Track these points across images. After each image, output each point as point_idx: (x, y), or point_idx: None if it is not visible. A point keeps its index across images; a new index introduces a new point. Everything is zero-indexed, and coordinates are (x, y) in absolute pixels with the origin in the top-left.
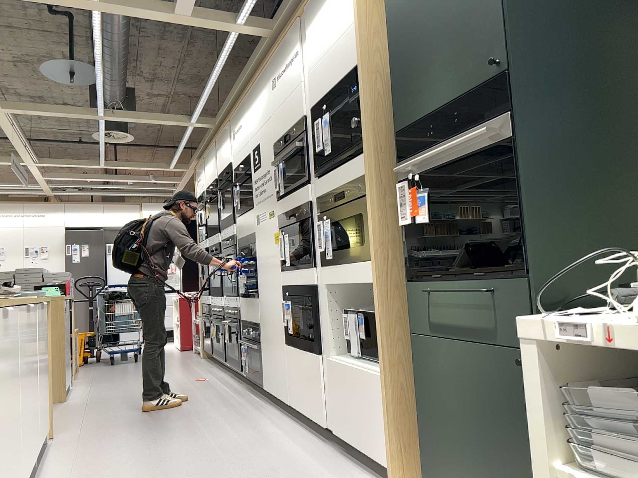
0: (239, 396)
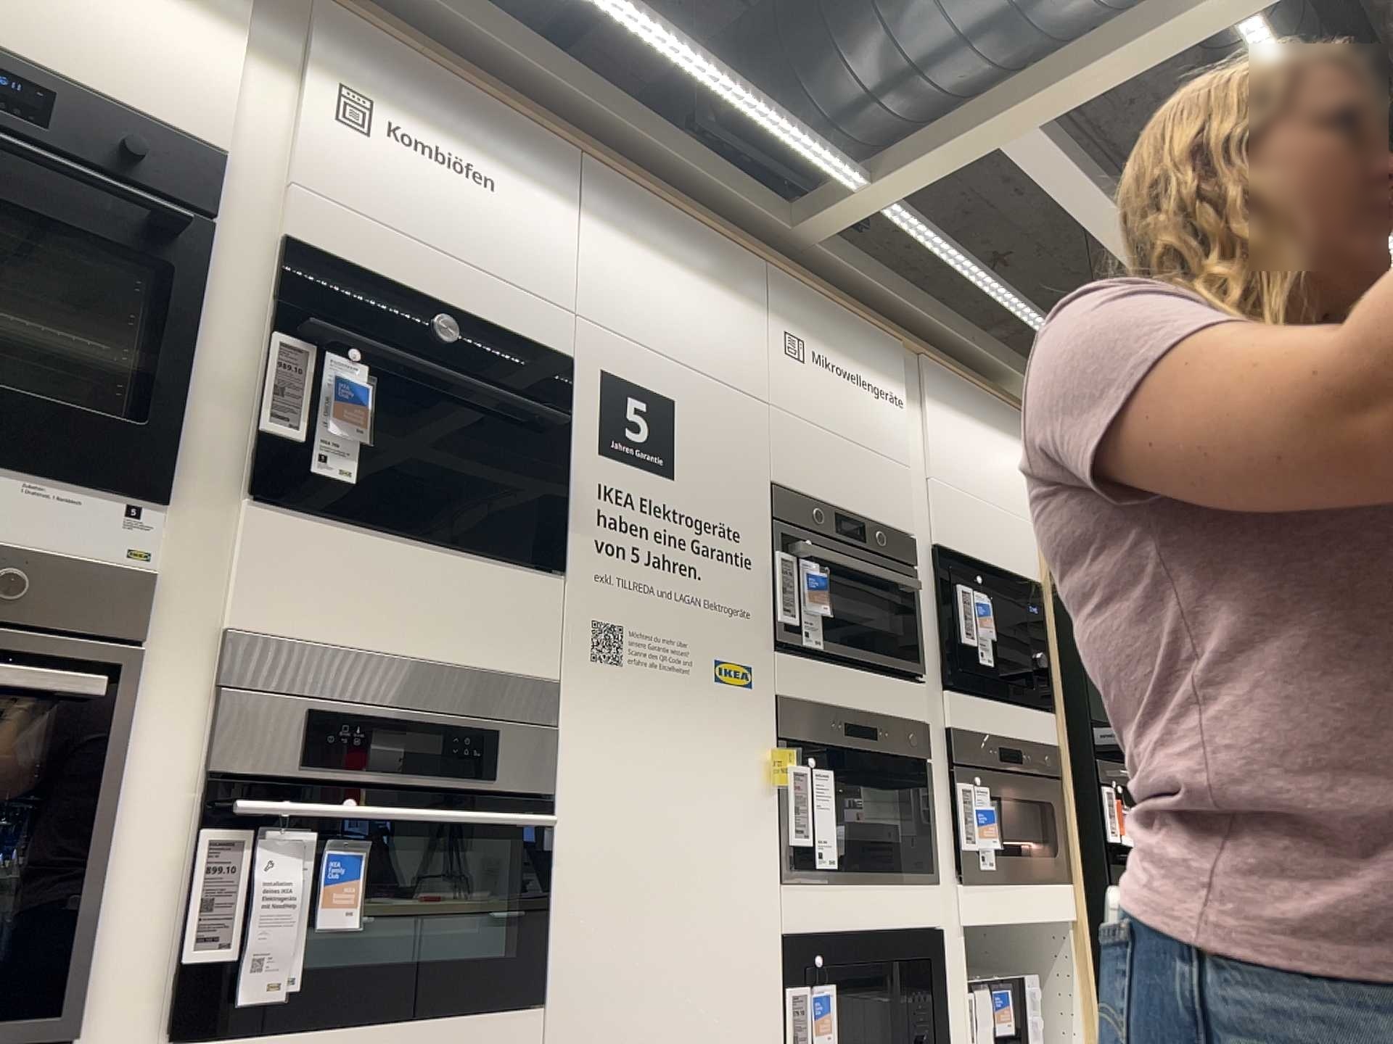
0: None
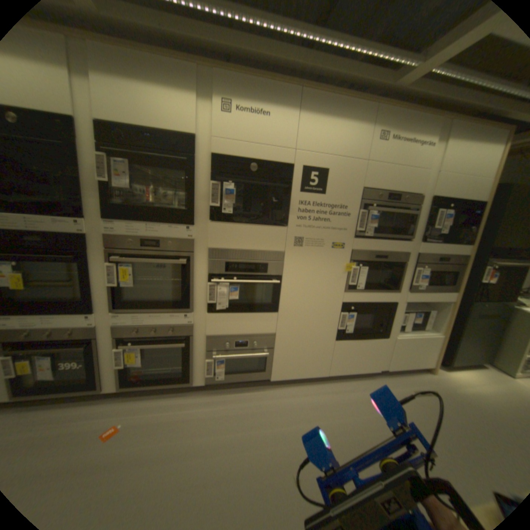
0: (234, 404)
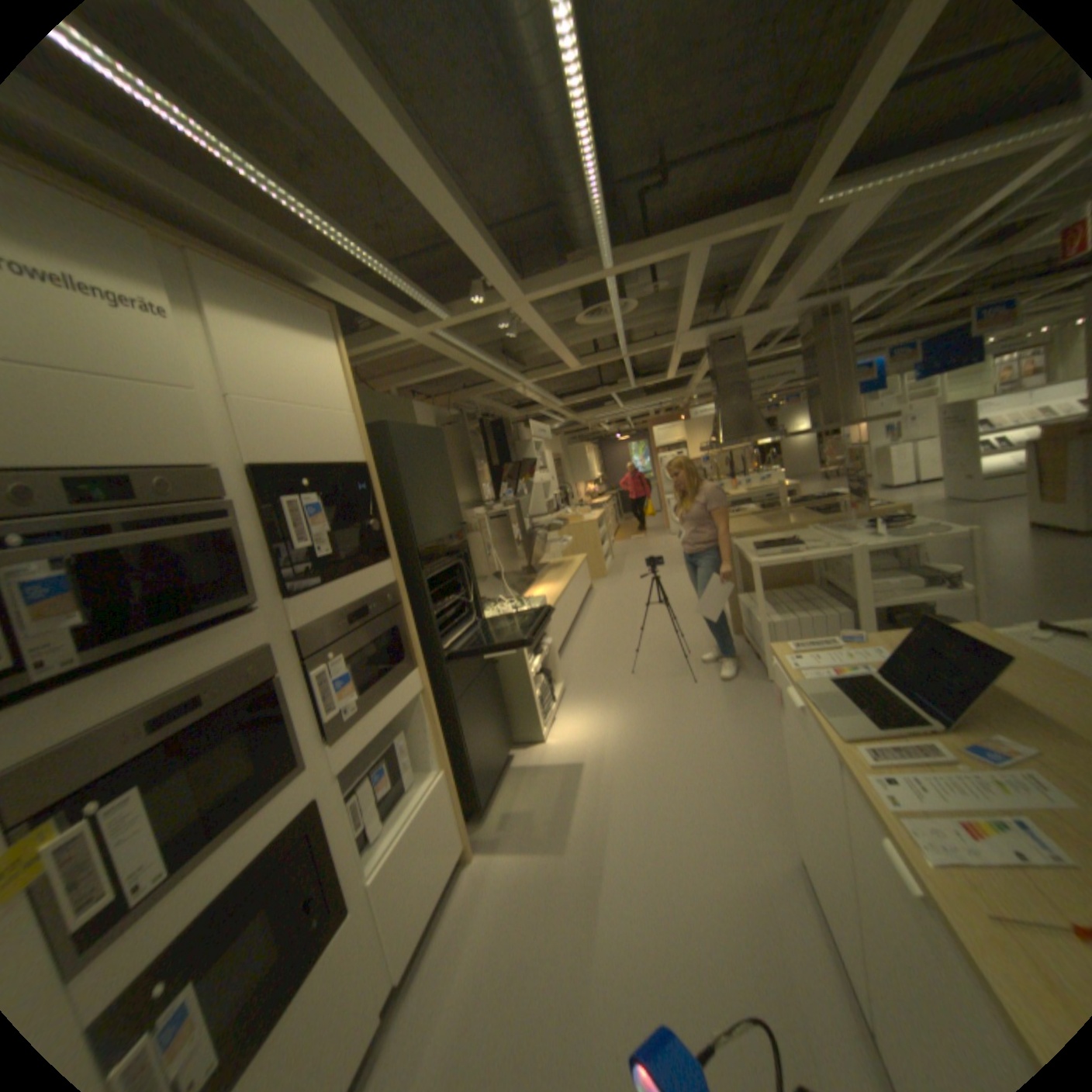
0: None
